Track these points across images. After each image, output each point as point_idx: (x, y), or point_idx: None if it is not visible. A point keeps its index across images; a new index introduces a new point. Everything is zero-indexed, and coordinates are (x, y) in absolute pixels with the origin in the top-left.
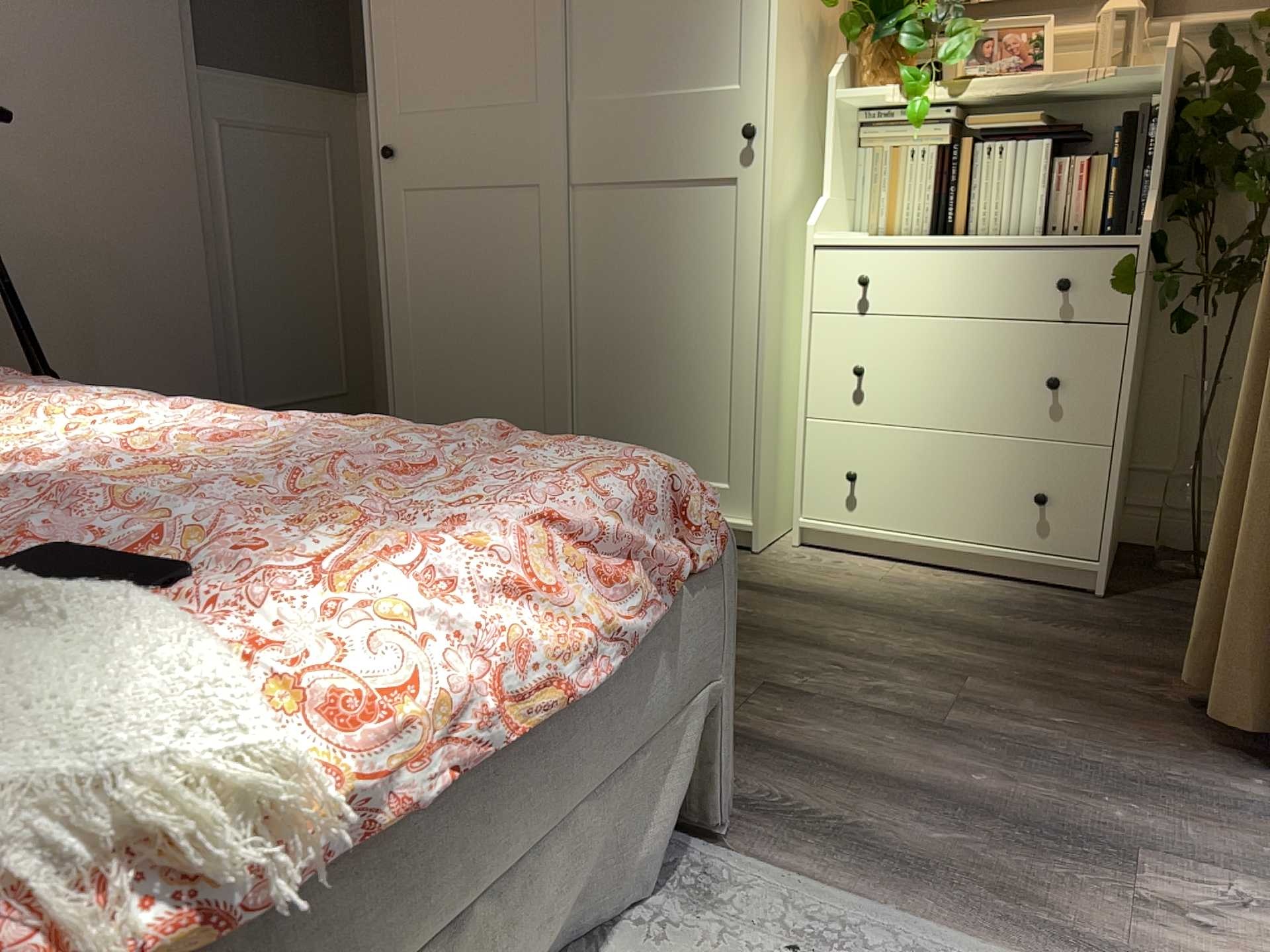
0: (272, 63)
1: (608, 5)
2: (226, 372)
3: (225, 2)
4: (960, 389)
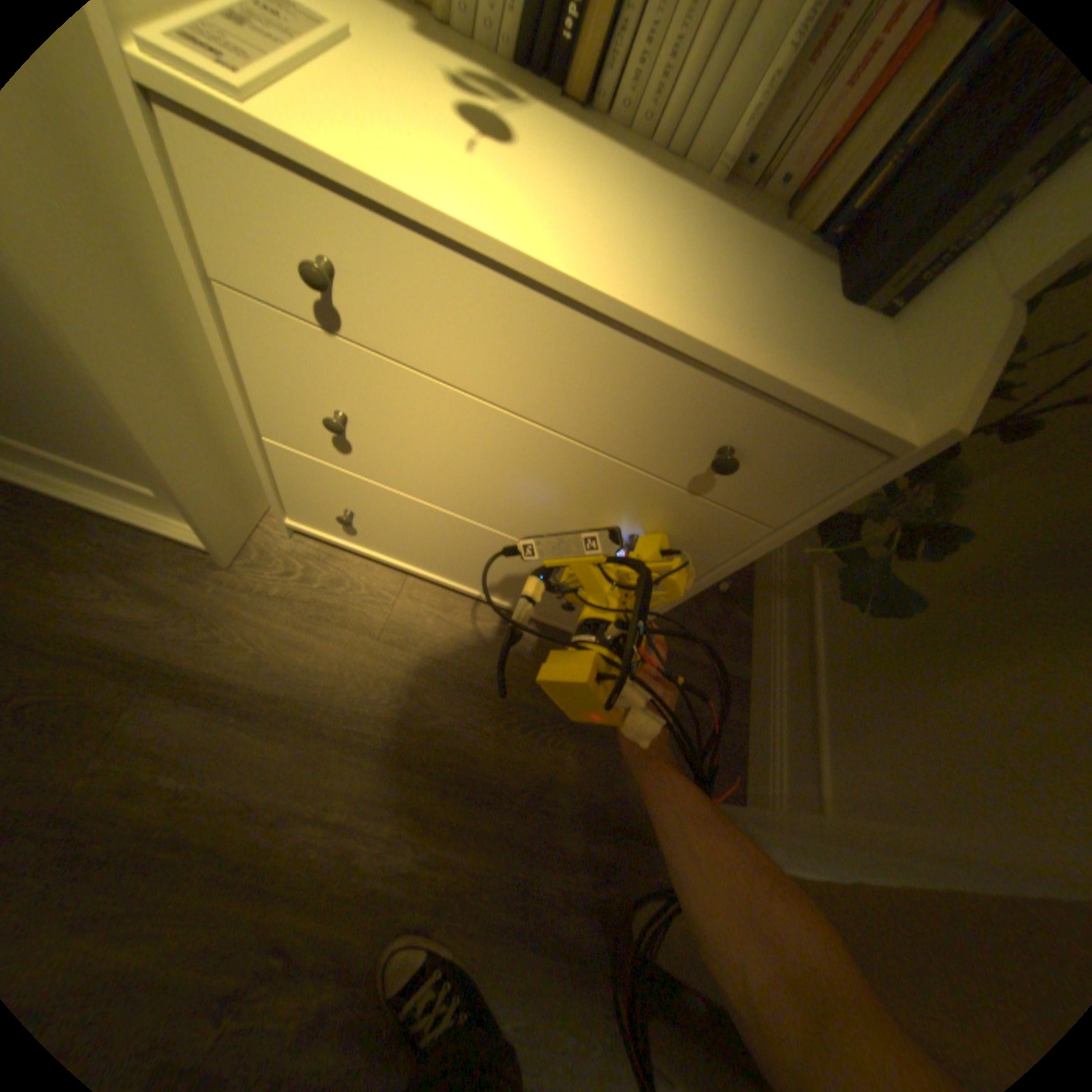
0: None
1: None
2: None
3: None
4: (503, 493)
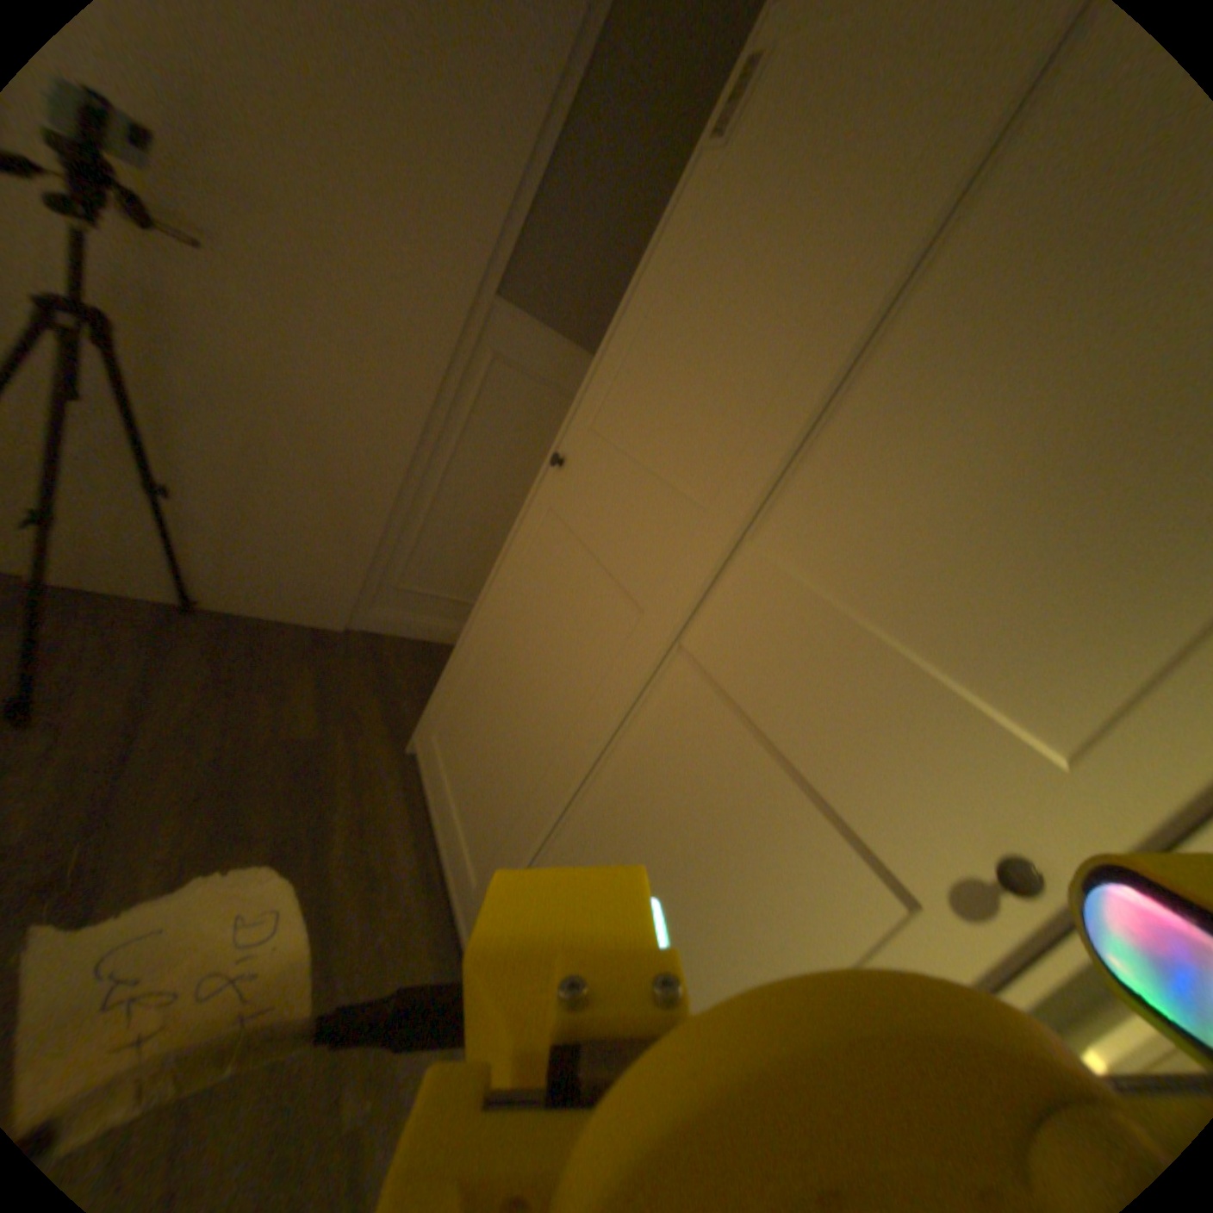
0: (574, 325)
1: (894, 434)
2: (385, 552)
3: (554, 248)
4: None
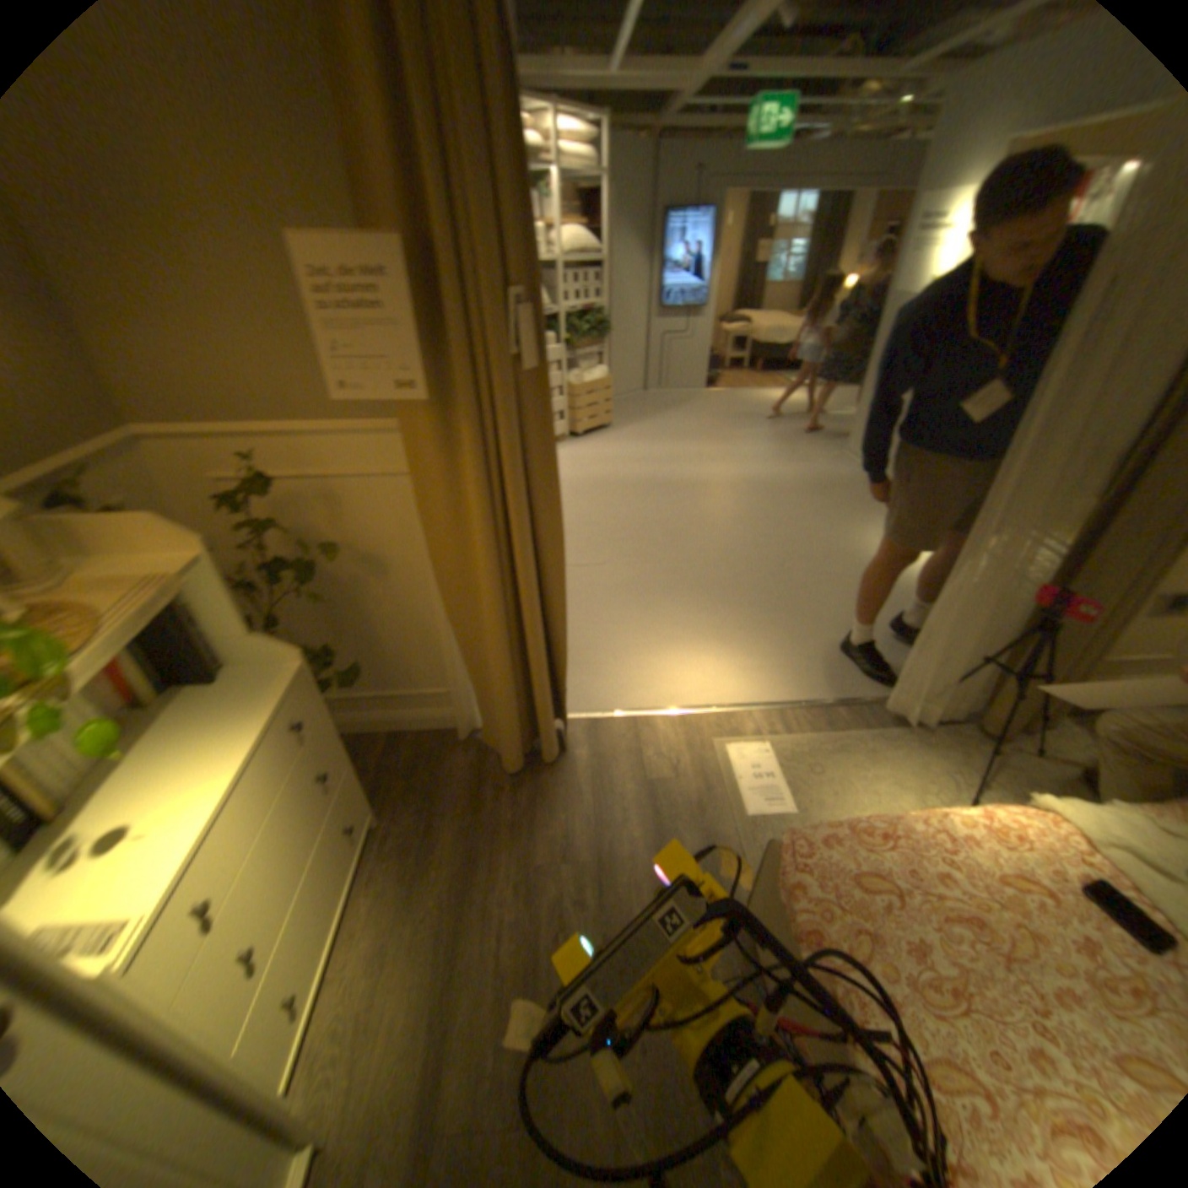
0: None
1: None
2: None
3: None
4: (290, 850)
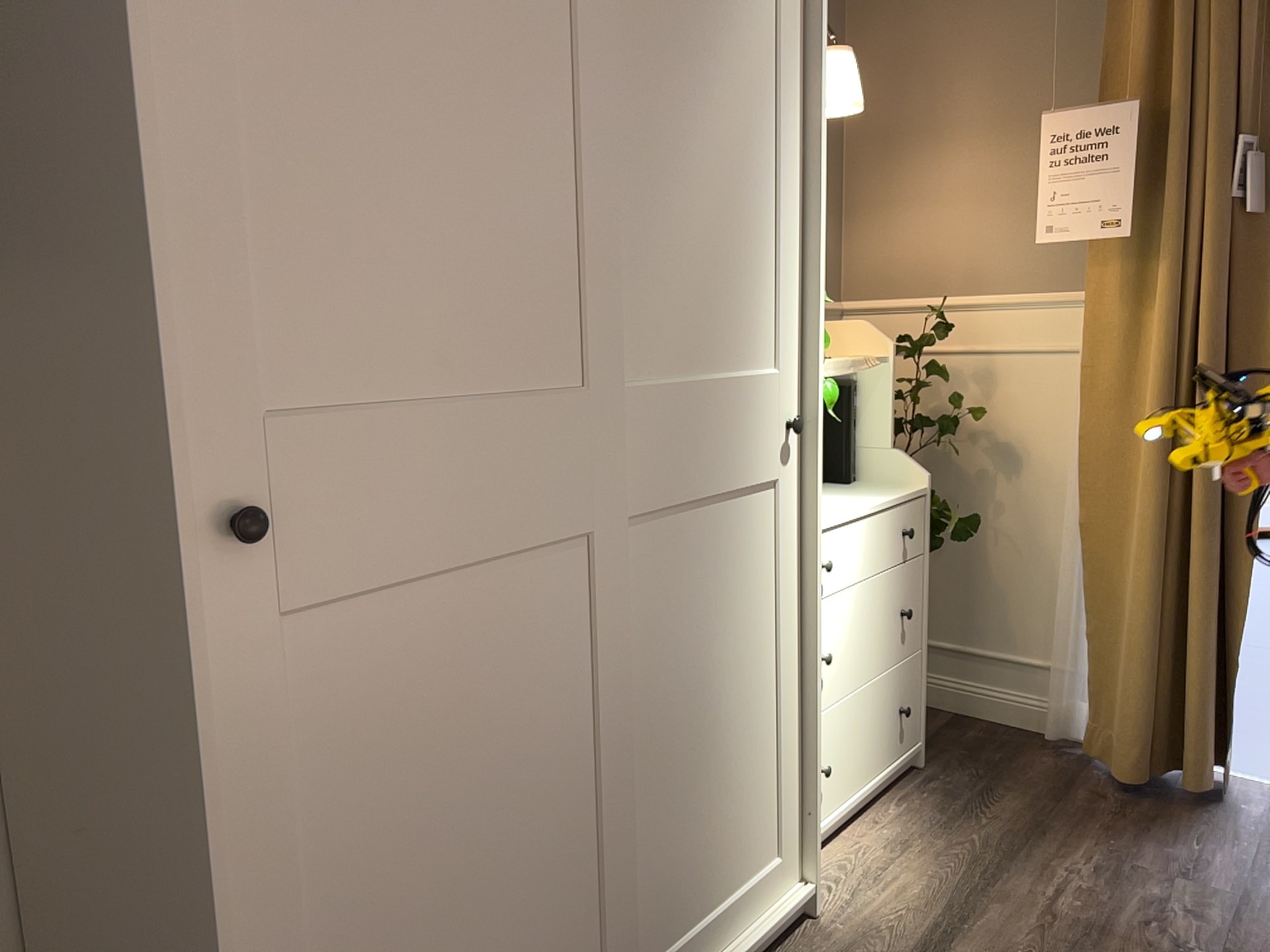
0: None
1: (655, 235)
2: None
3: None
4: (869, 643)
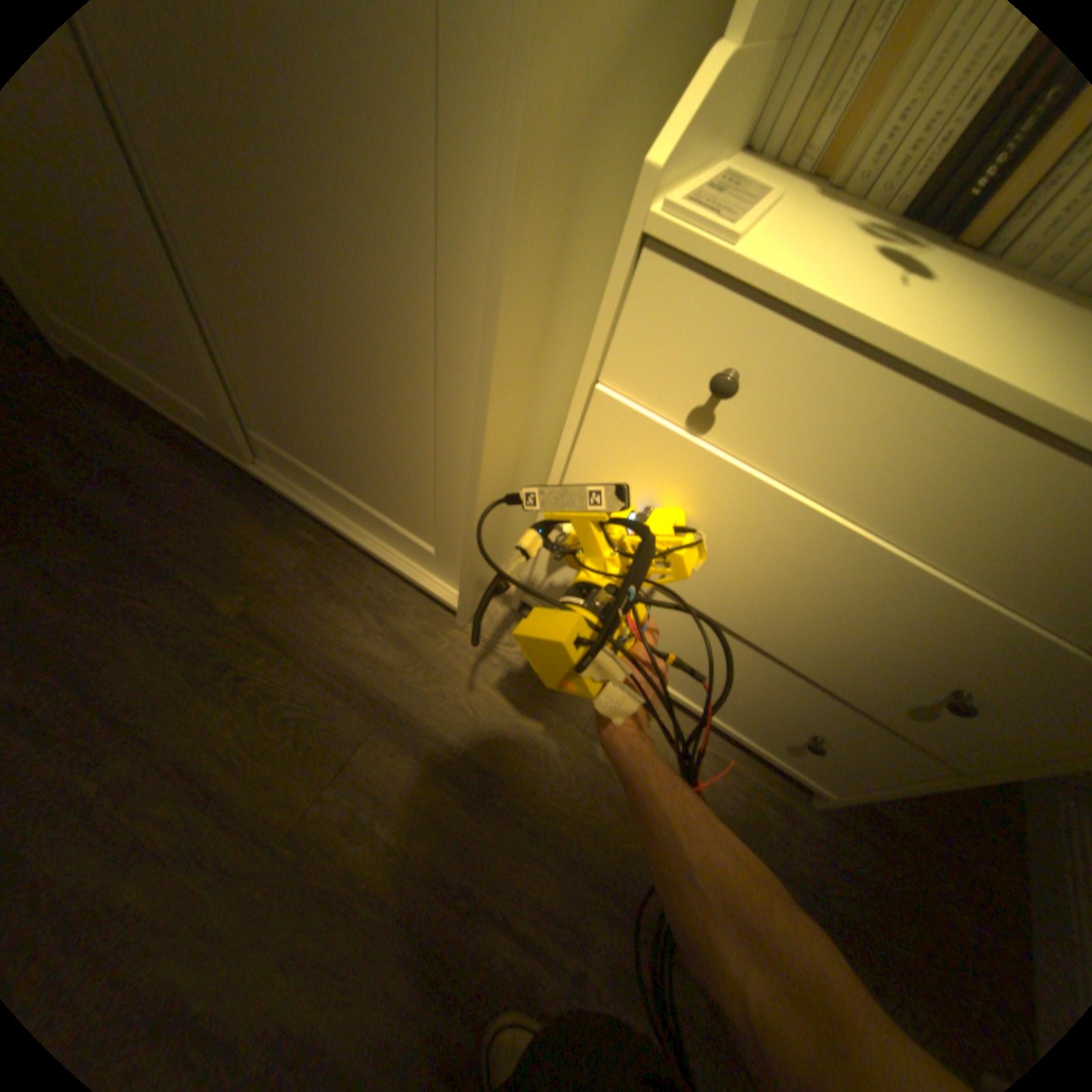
0: None
1: None
2: None
3: None
4: (799, 610)
